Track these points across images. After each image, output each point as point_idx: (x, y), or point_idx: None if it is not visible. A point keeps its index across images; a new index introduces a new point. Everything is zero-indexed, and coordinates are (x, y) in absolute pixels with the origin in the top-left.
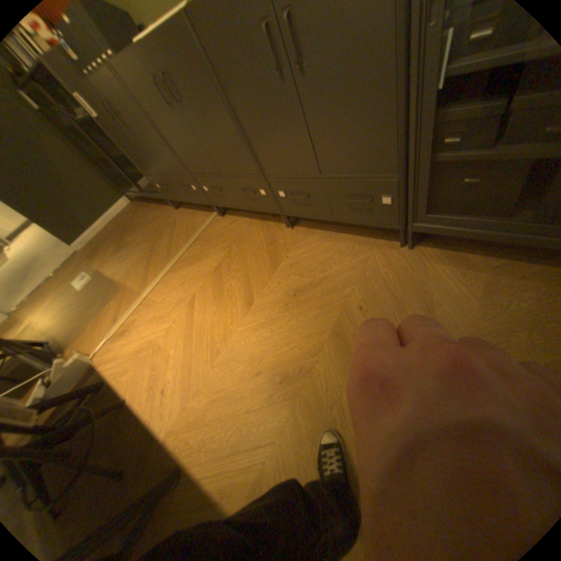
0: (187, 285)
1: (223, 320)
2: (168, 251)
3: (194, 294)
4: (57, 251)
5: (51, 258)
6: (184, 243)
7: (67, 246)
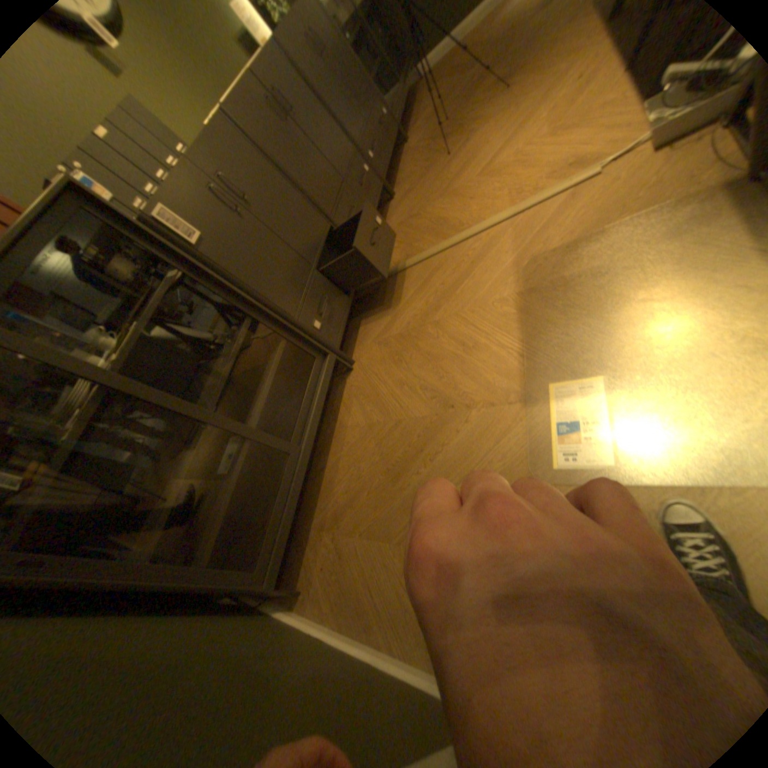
0: (472, 191)
1: (491, 130)
2: (433, 274)
3: (480, 172)
4: None
5: None
6: (418, 266)
7: None
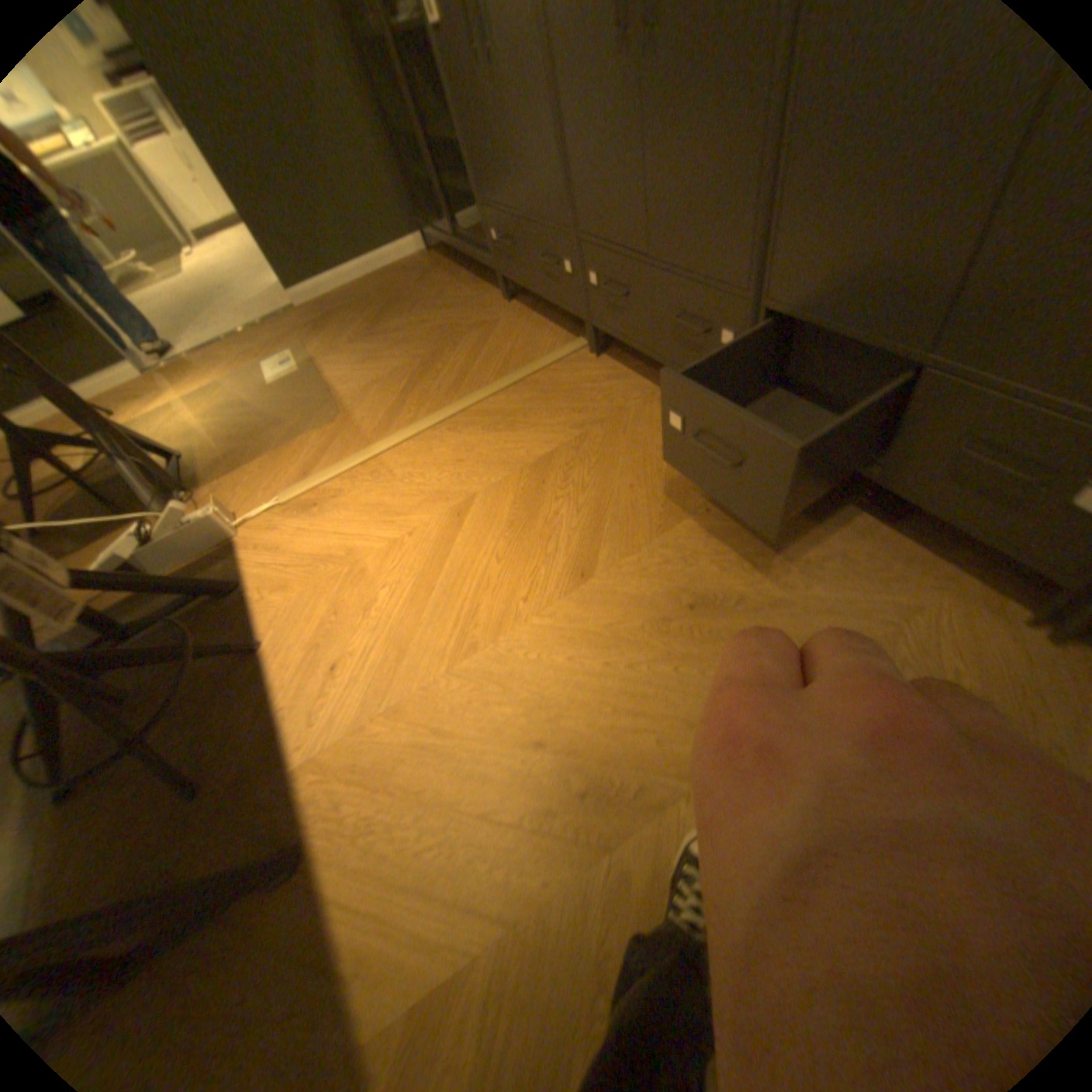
0: (466, 468)
1: (511, 582)
2: (457, 380)
3: (472, 496)
4: (262, 292)
5: (247, 302)
6: (495, 379)
7: (281, 290)
